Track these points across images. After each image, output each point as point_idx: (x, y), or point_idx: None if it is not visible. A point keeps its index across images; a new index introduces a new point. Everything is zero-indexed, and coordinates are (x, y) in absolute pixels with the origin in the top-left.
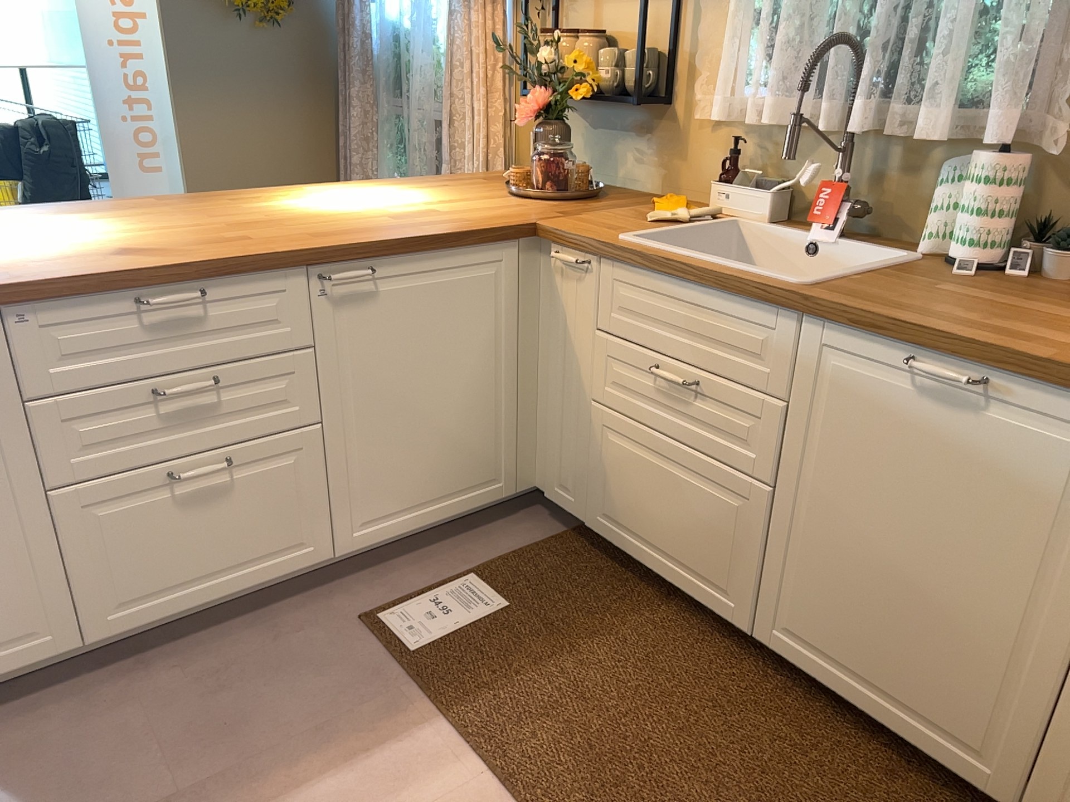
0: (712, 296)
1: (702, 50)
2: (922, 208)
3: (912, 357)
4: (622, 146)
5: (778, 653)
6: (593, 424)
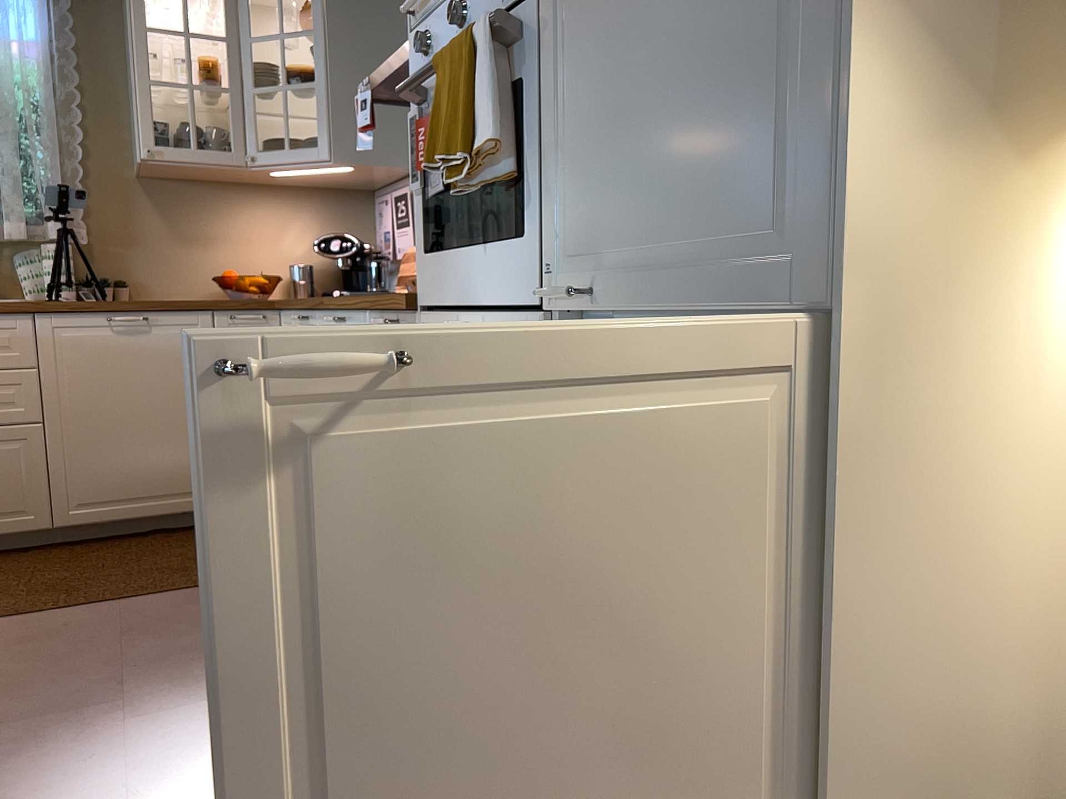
0: None
1: None
2: (9, 281)
3: (108, 317)
4: None
5: (76, 525)
6: None
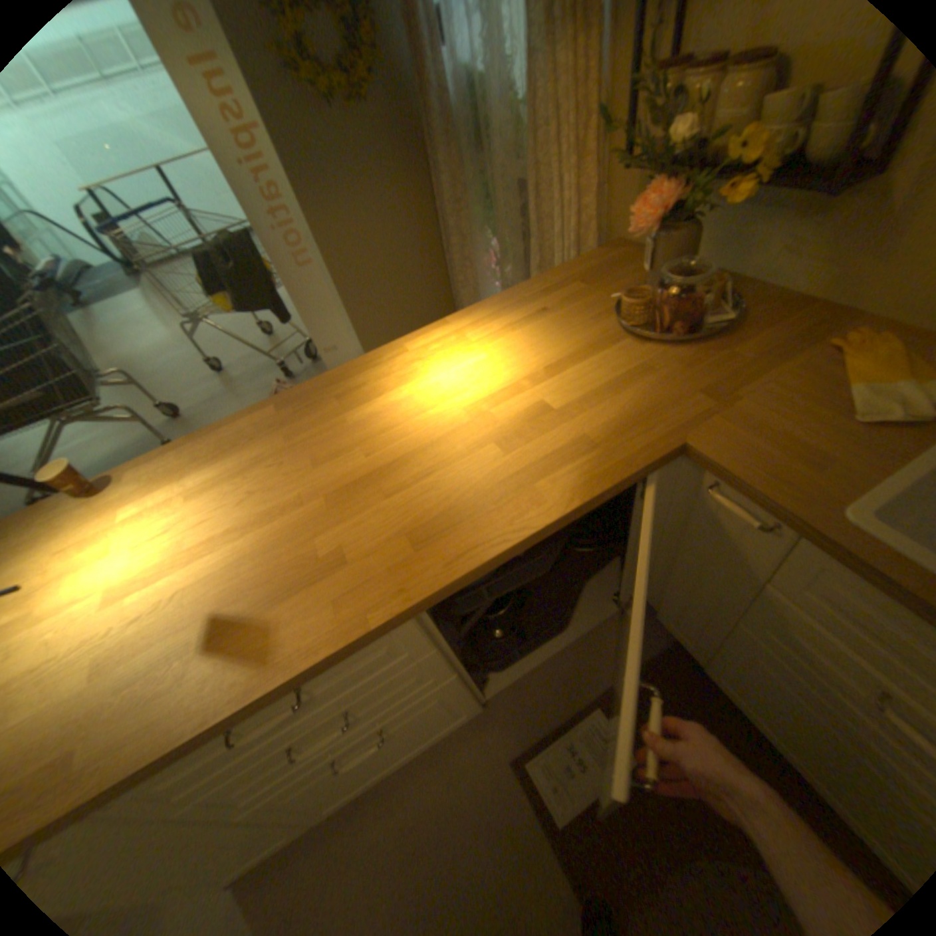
0: None
1: None
2: None
3: None
4: (768, 223)
5: None
6: (736, 636)
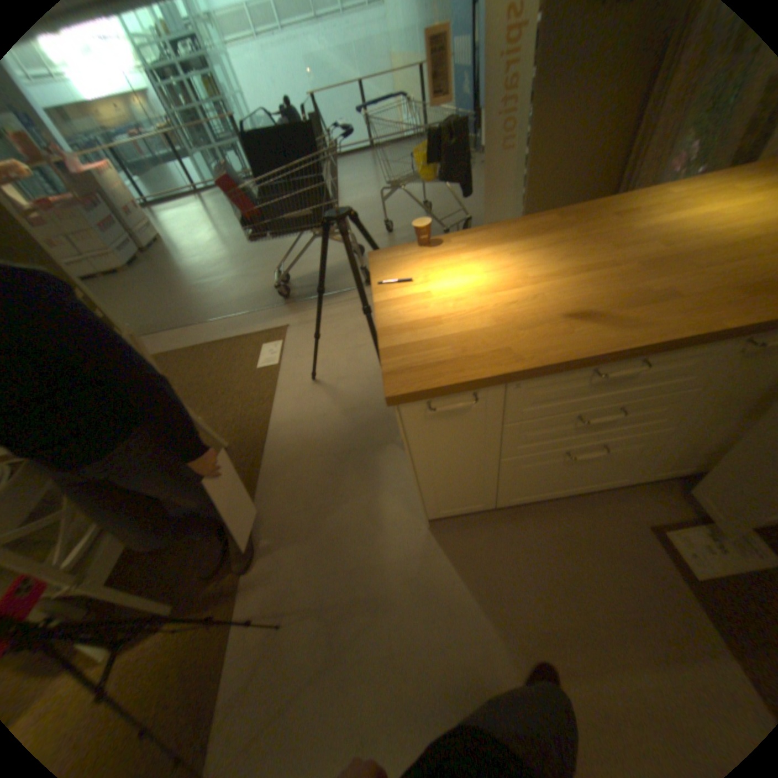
0: None
1: None
2: None
3: None
4: None
5: None
6: None
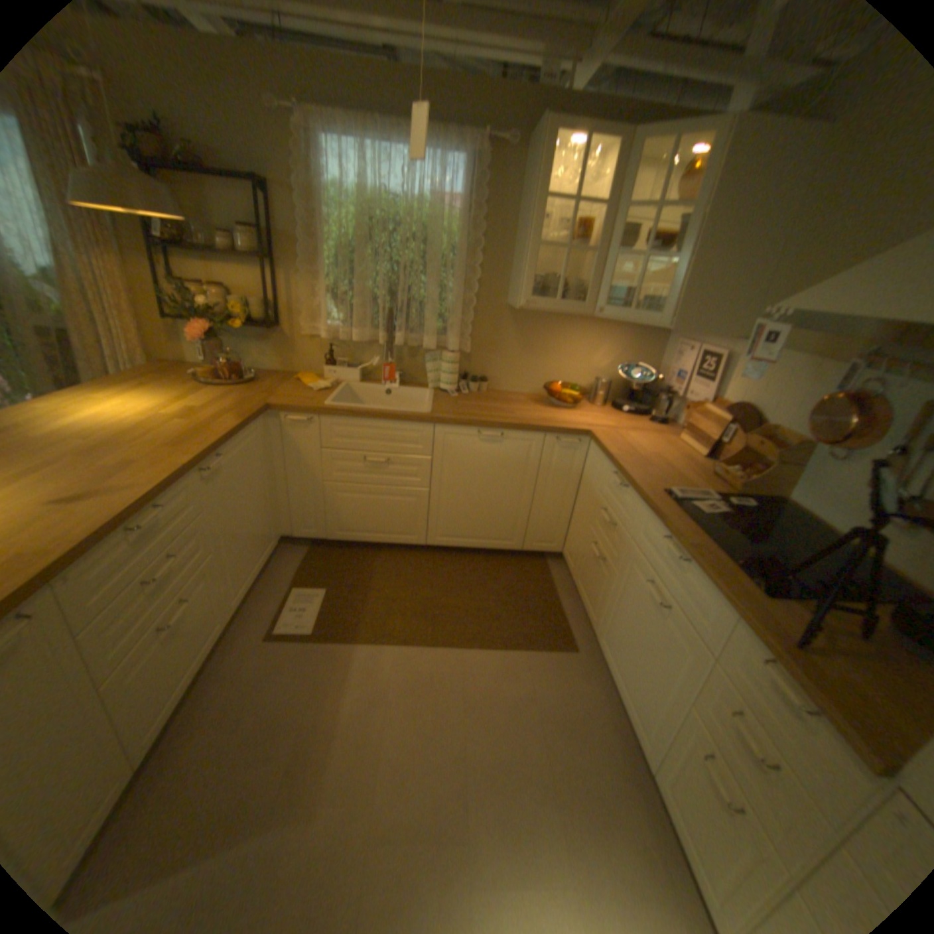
0: (391, 423)
1: (301, 301)
2: (420, 370)
3: (479, 431)
4: (247, 345)
5: (438, 545)
6: (325, 492)
